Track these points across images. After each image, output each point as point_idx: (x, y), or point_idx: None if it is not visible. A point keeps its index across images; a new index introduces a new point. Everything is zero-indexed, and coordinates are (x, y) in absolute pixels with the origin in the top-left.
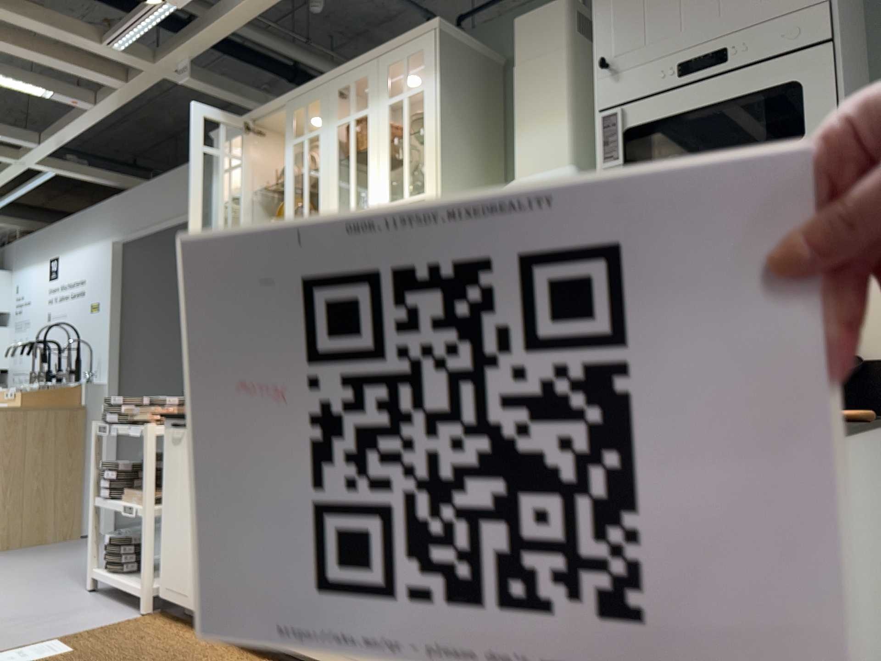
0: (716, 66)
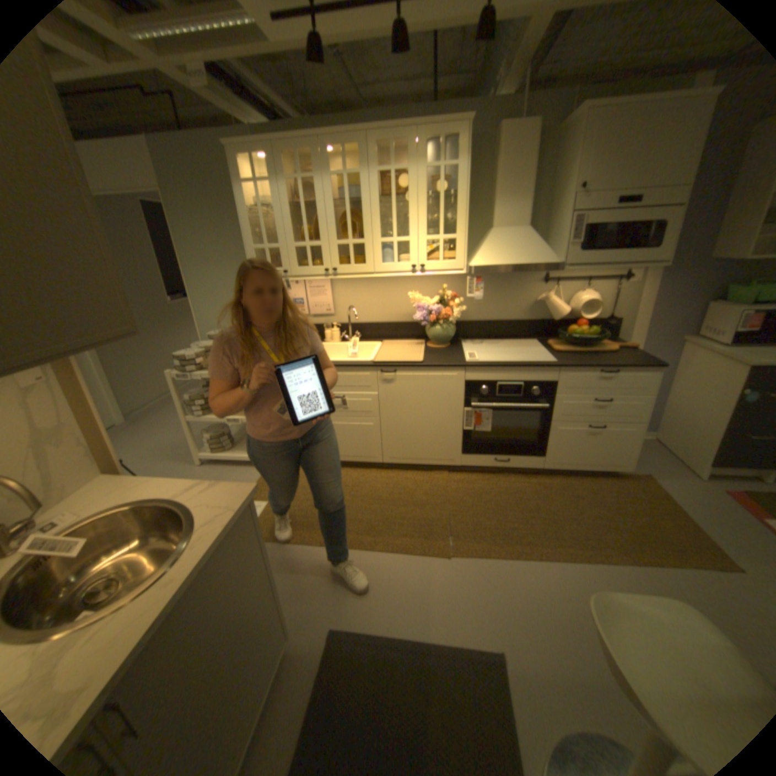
0: (638, 203)
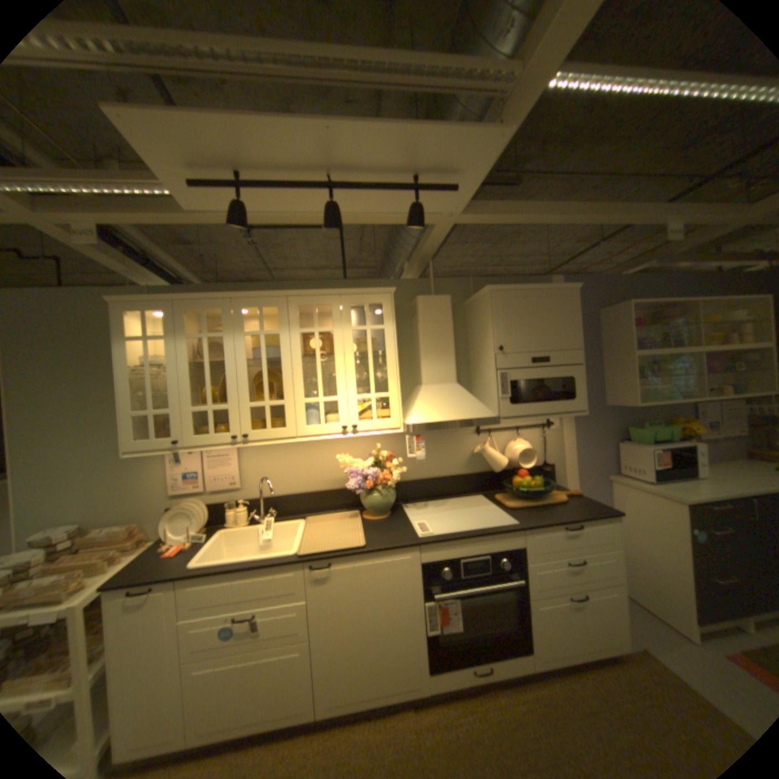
0: (547, 363)
